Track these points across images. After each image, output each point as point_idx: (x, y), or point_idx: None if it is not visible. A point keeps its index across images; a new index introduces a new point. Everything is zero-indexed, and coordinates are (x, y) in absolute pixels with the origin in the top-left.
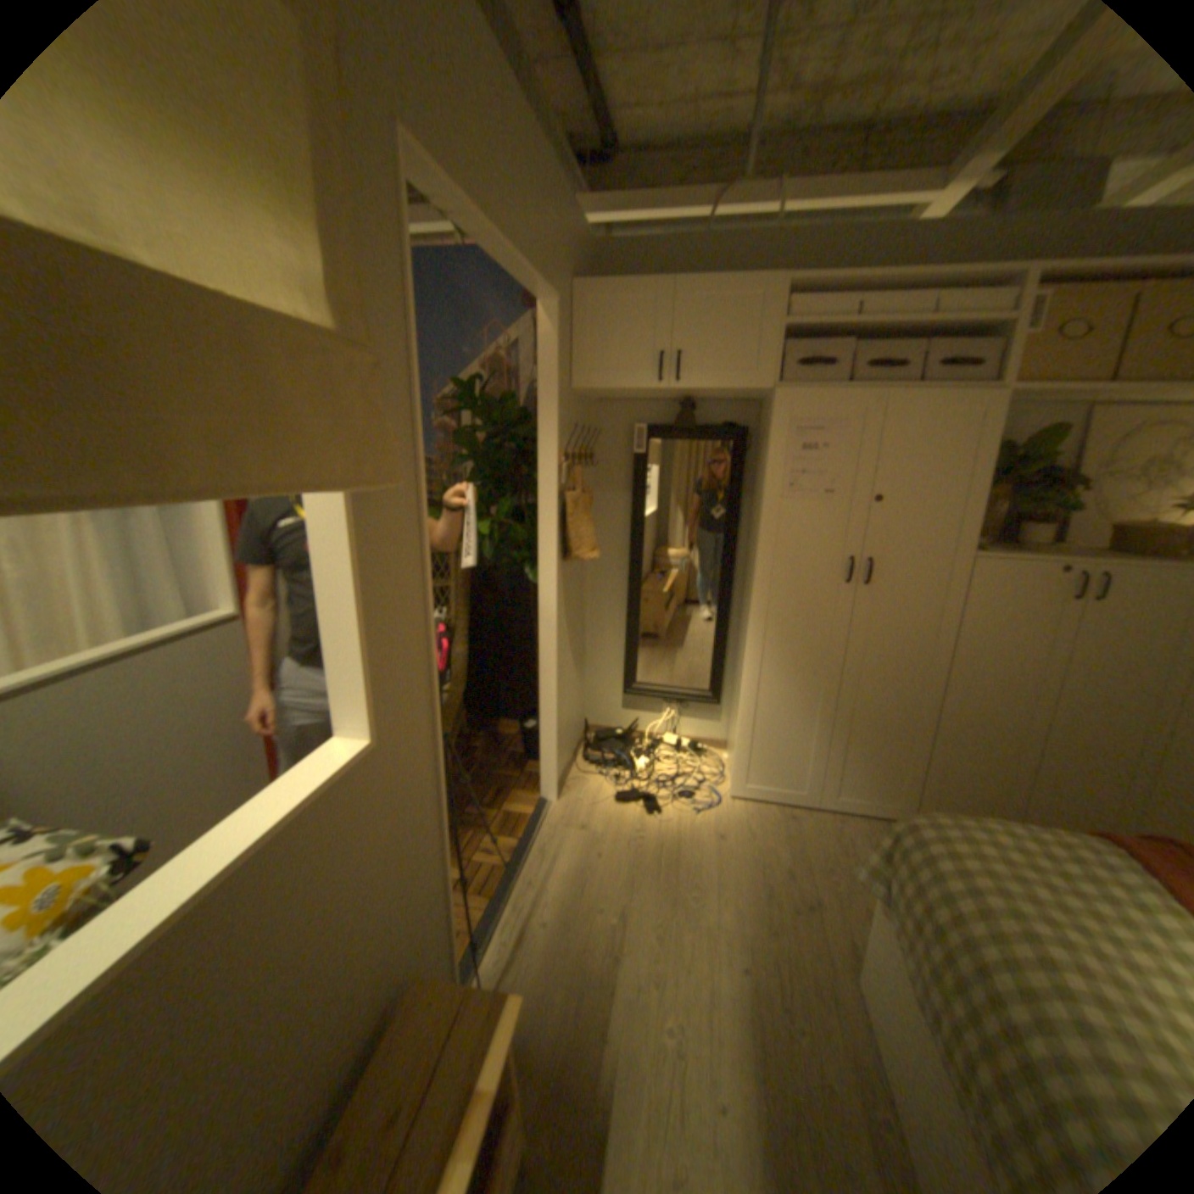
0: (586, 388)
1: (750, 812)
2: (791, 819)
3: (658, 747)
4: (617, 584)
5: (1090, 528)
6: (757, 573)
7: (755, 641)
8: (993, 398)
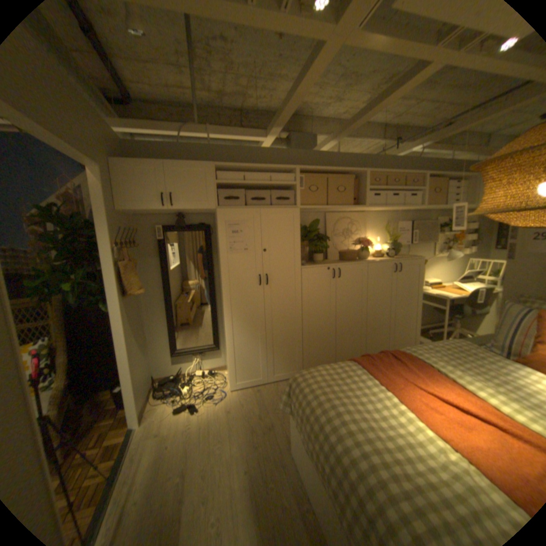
0: (123, 209)
1: (239, 395)
2: (256, 391)
3: (192, 378)
4: (158, 302)
5: (332, 253)
6: (222, 286)
7: (227, 317)
8: (295, 211)
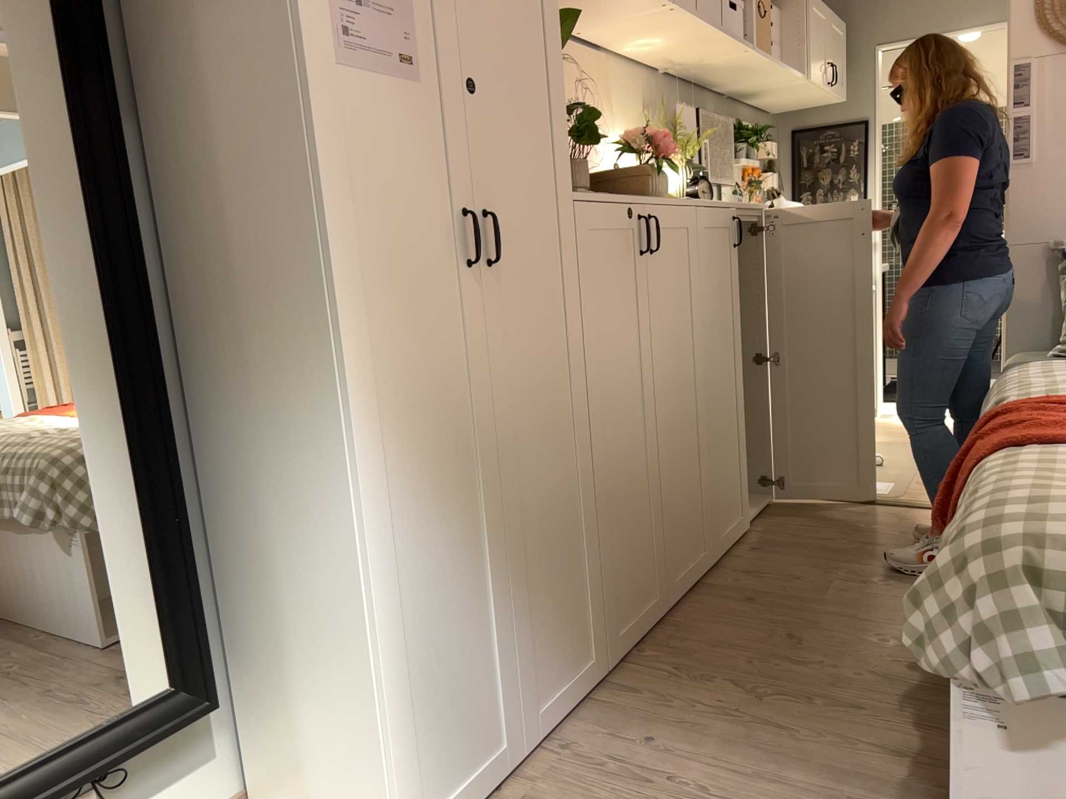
0: None
1: None
2: None
3: None
4: None
5: None
6: (324, 260)
7: (357, 448)
8: None
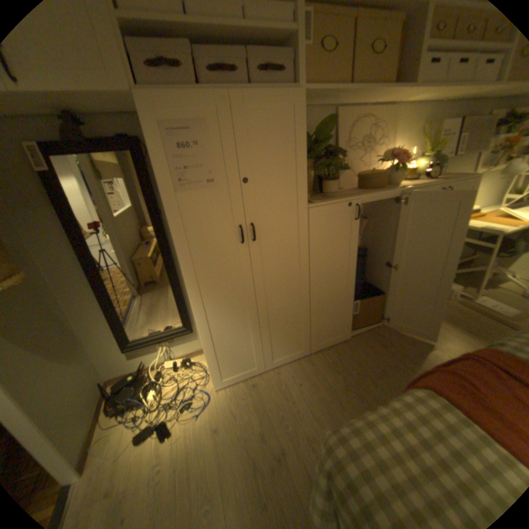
0: None
1: (228, 396)
2: (252, 386)
3: (161, 375)
4: (80, 281)
5: (347, 177)
6: (178, 253)
7: (195, 299)
8: (294, 97)
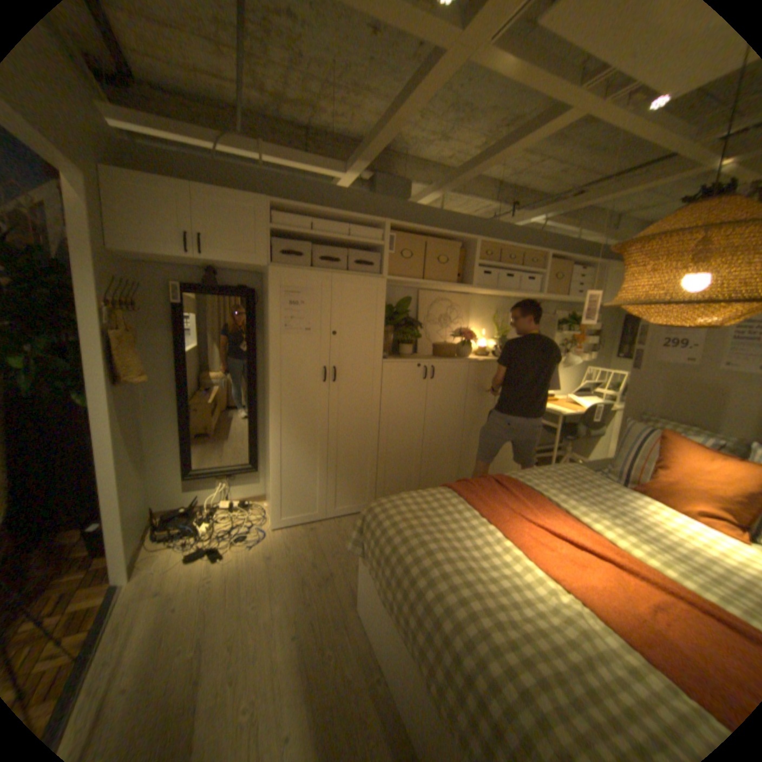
0: (120, 249)
1: (284, 534)
2: (310, 529)
3: (215, 512)
4: (167, 398)
5: (424, 346)
6: (270, 380)
7: (274, 424)
8: (379, 282)
